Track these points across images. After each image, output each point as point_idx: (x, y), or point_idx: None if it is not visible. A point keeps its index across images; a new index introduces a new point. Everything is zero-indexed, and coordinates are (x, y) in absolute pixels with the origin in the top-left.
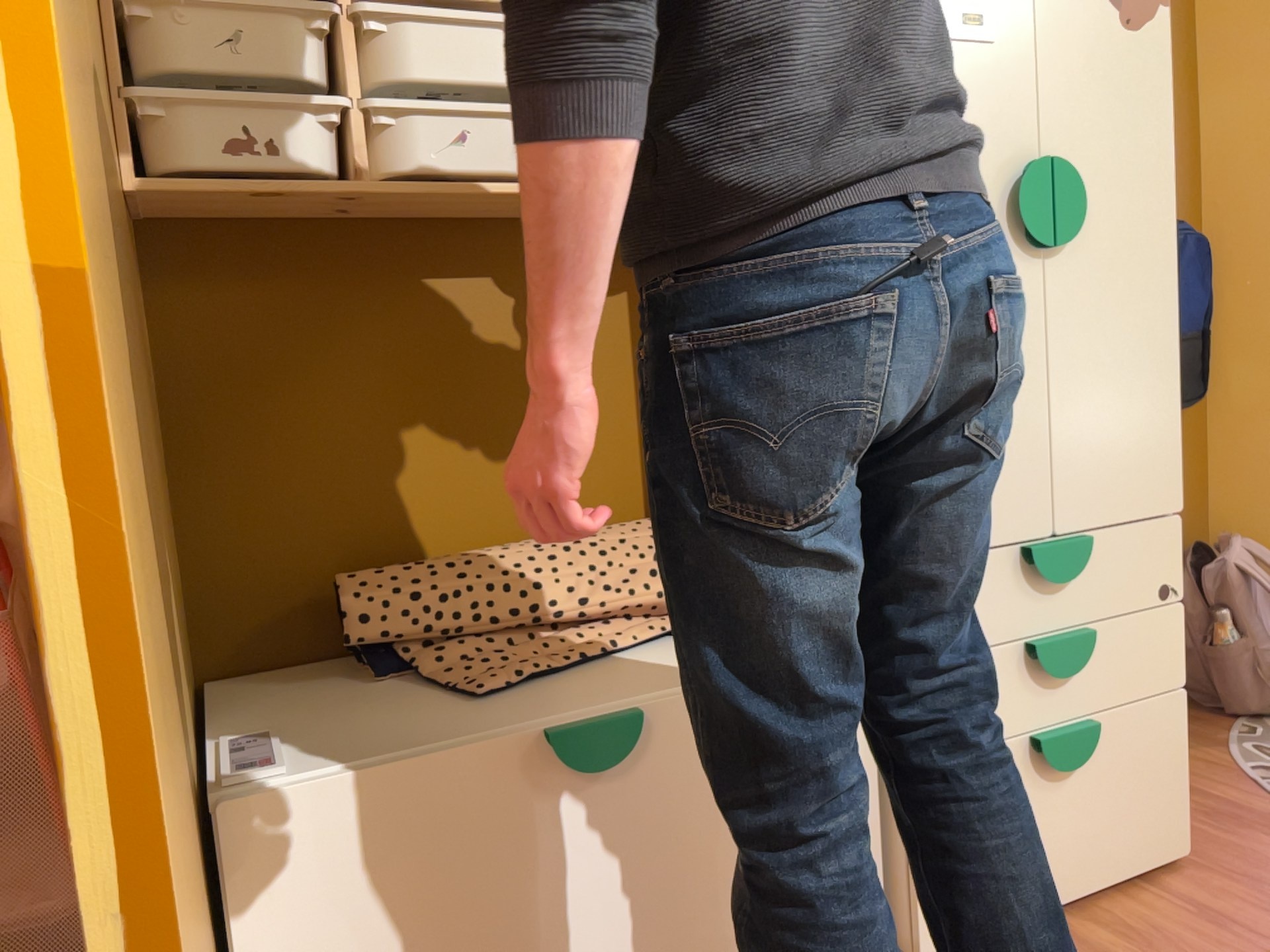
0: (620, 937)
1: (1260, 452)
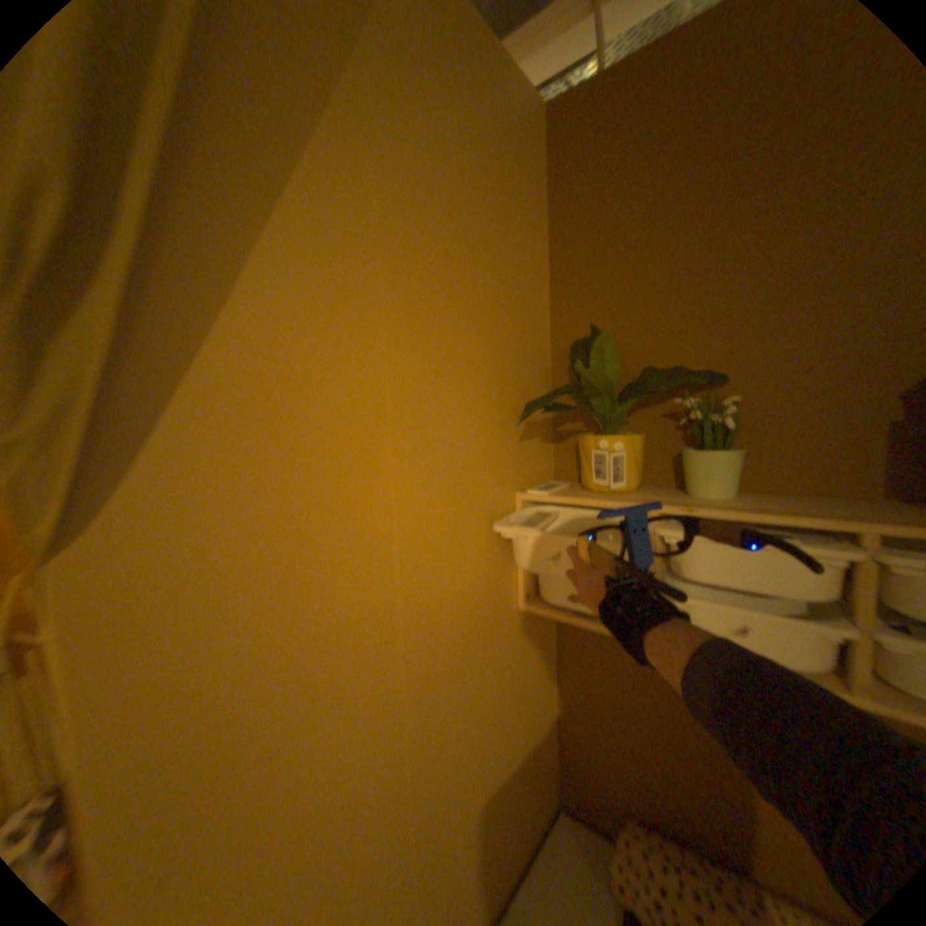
0: None
1: None
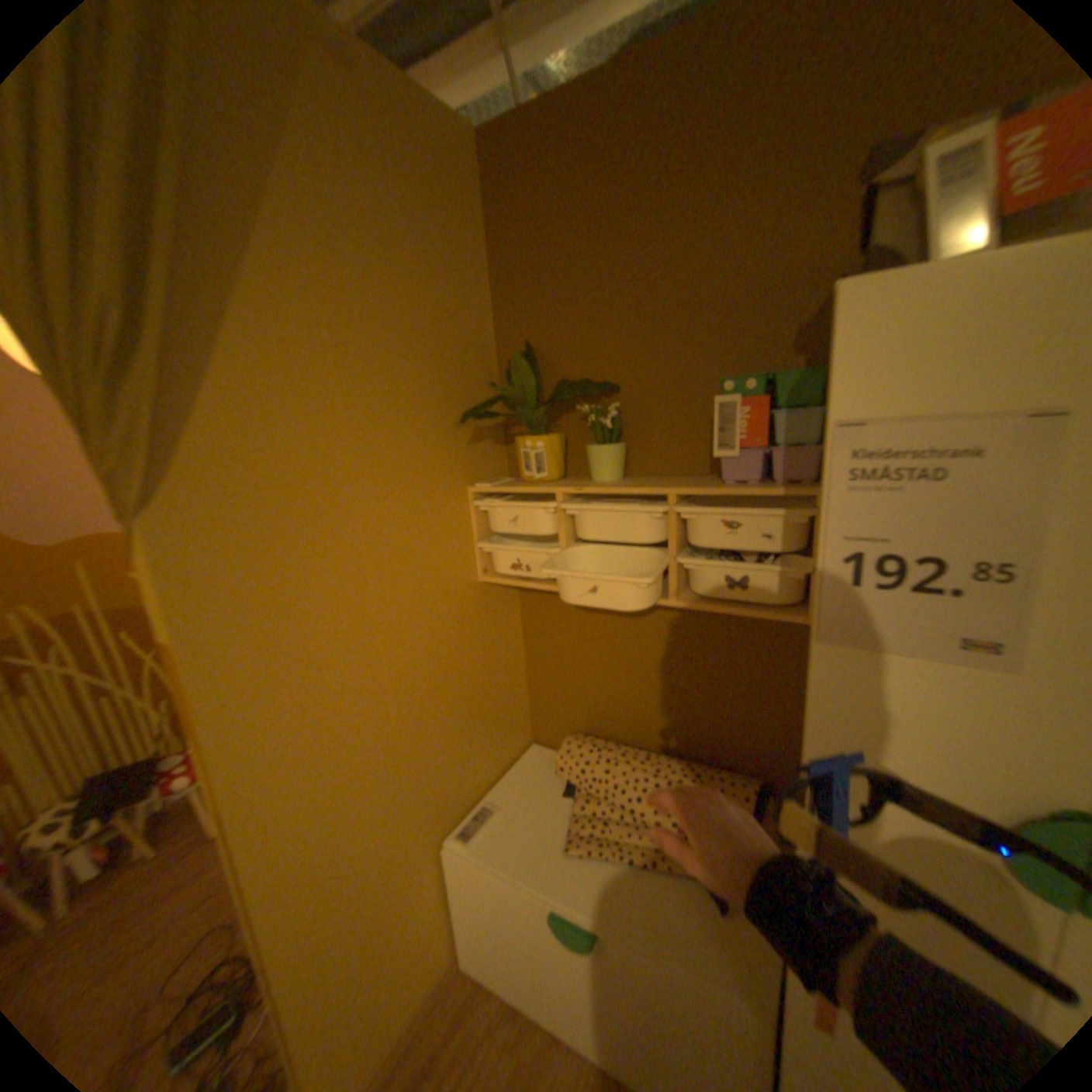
0: (585, 1011)
1: None
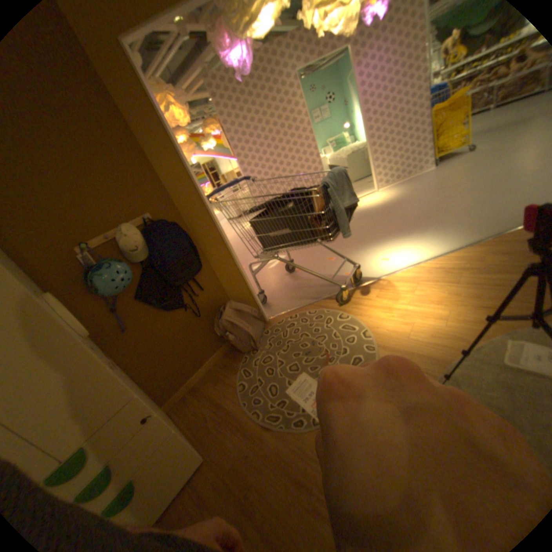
0: None
1: (230, 272)
